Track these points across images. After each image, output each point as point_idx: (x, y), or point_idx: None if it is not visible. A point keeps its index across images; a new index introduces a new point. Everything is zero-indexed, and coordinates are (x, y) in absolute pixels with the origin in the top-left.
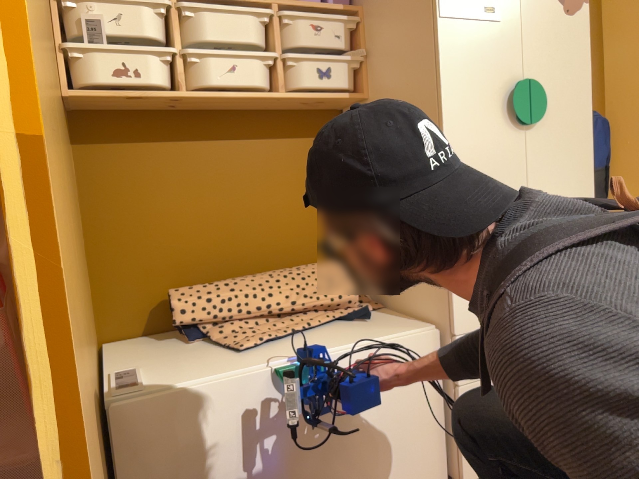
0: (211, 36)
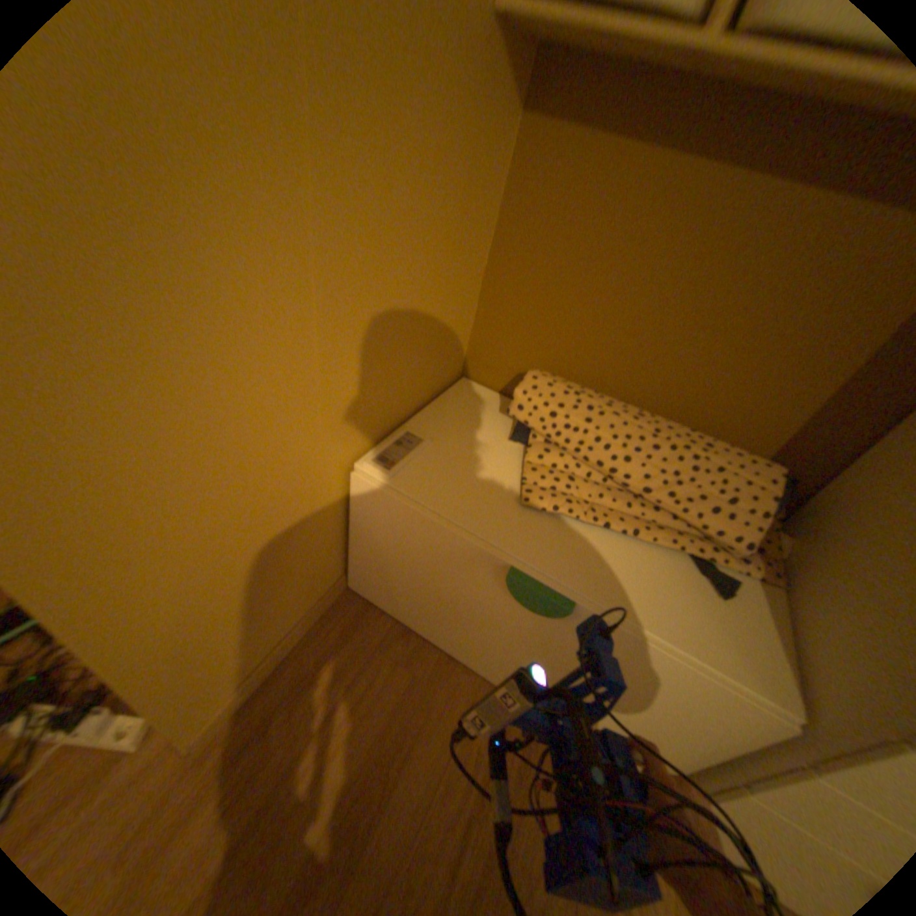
0: None
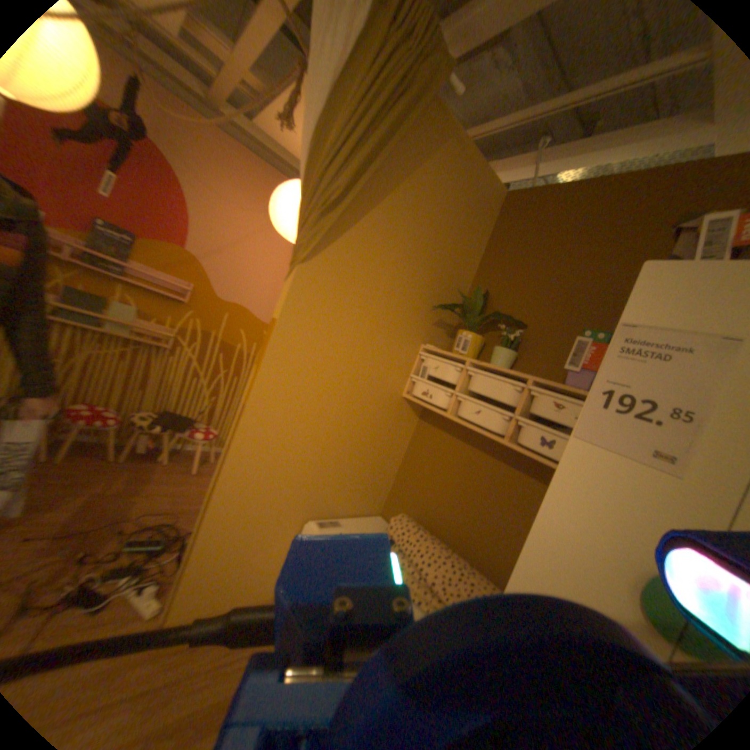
0: (478, 389)
